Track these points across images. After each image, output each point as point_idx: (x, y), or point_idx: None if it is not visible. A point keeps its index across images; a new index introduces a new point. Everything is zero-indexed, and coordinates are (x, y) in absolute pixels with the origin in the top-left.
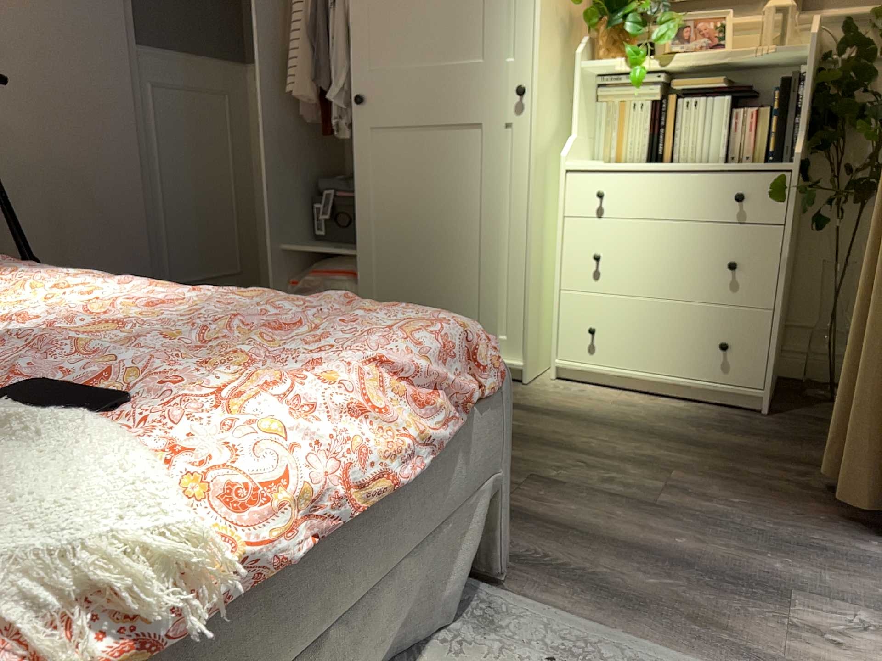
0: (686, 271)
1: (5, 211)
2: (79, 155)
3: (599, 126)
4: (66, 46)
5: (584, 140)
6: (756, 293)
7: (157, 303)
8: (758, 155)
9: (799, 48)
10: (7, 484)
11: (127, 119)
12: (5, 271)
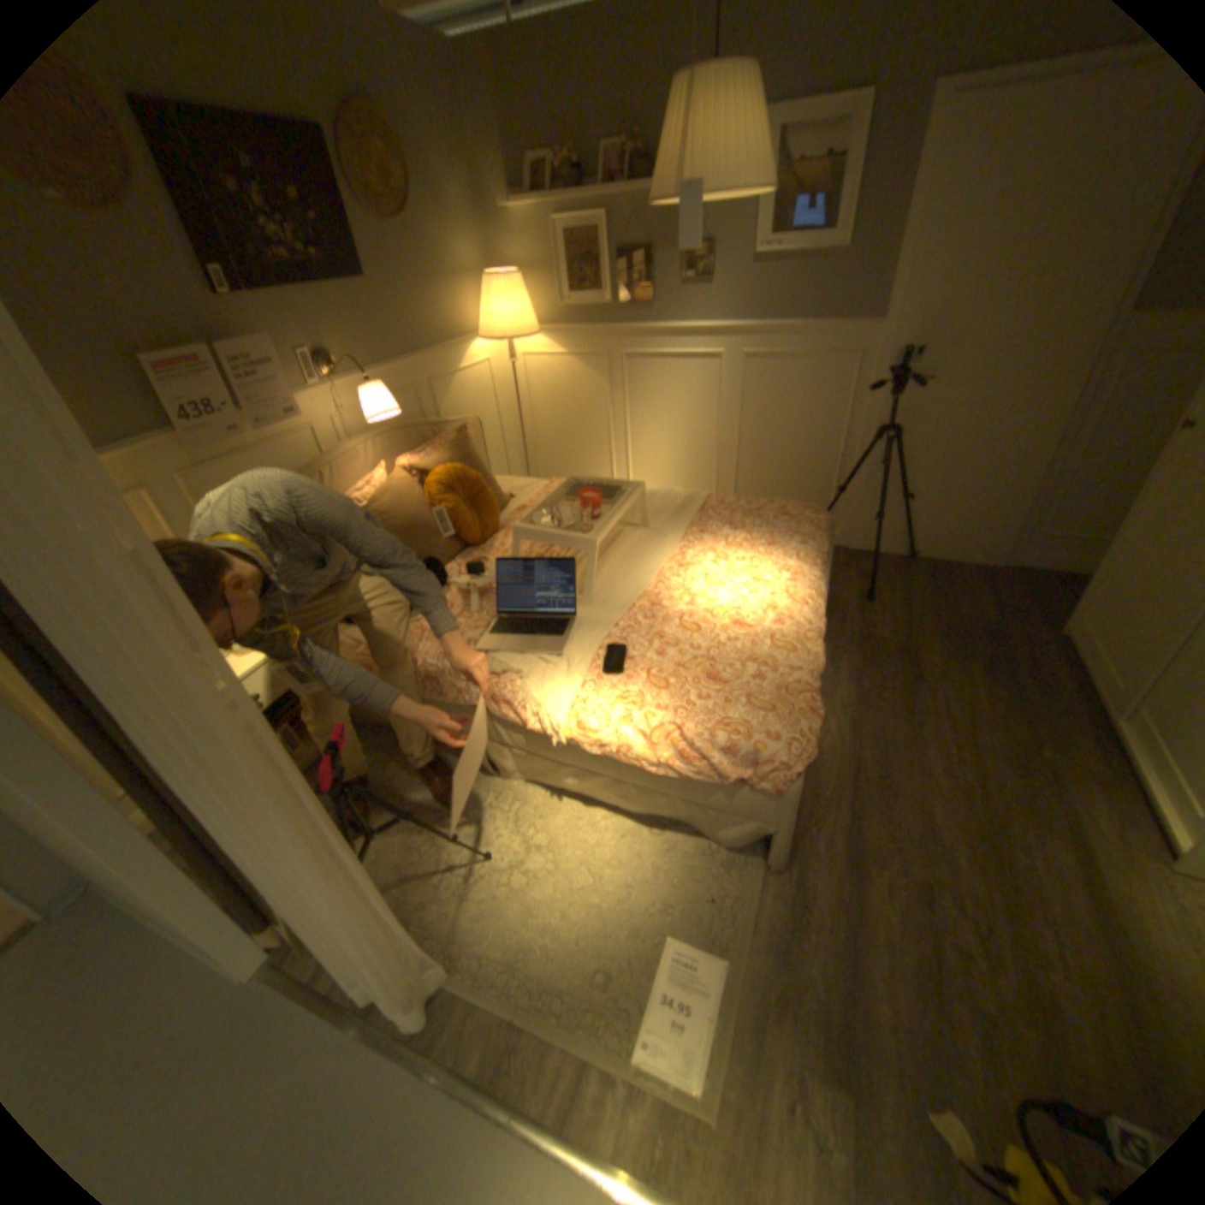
0: None
1: (913, 456)
2: (997, 420)
3: None
4: (1029, 328)
5: None
6: None
7: (753, 620)
8: None
9: None
10: (566, 679)
11: (1069, 389)
12: (794, 539)
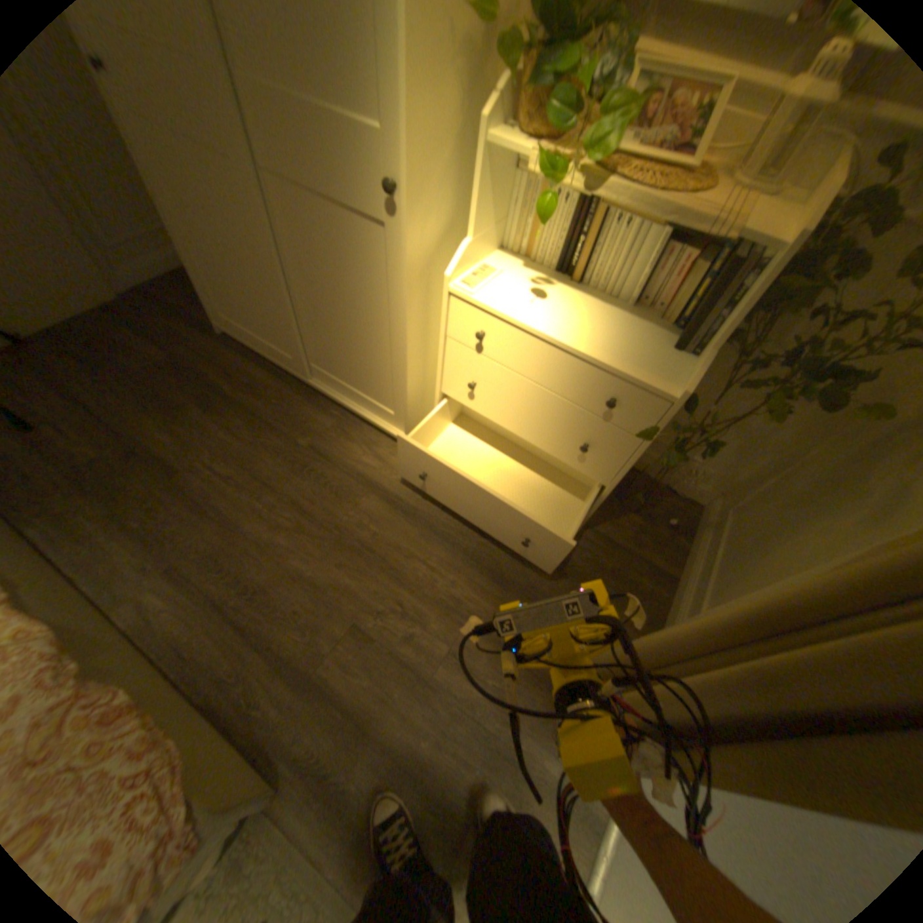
0: (545, 428)
1: None
2: None
3: (515, 204)
4: None
5: (488, 232)
6: (597, 470)
7: None
8: (671, 310)
9: (773, 240)
10: None
11: None
12: None
